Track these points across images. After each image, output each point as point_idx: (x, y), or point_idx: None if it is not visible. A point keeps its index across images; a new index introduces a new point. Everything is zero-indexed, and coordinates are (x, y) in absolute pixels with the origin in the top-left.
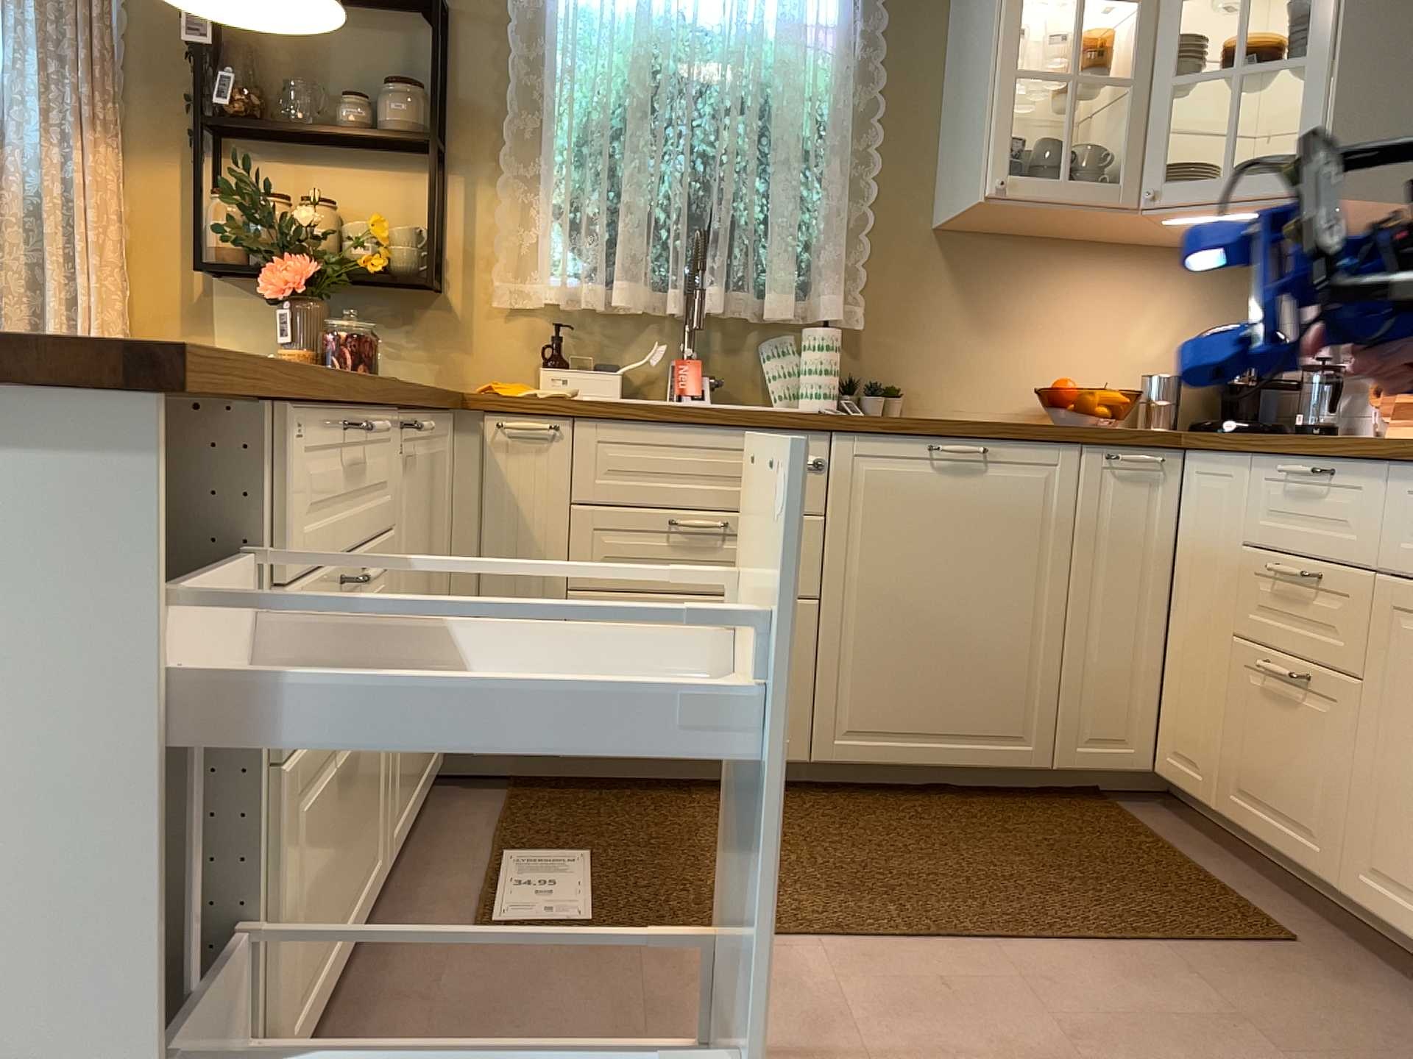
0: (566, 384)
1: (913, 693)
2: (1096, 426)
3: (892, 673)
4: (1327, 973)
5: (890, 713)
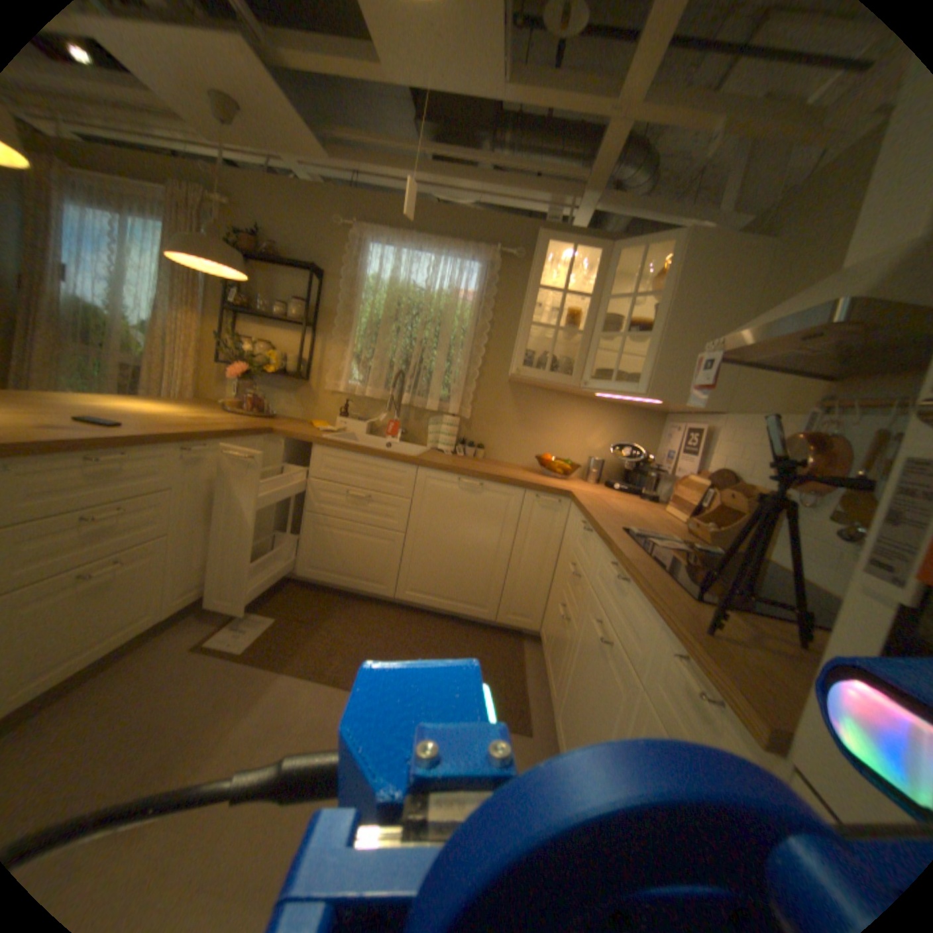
0: (345, 426)
1: (438, 580)
2: (533, 483)
3: (431, 570)
4: (530, 759)
5: (428, 586)
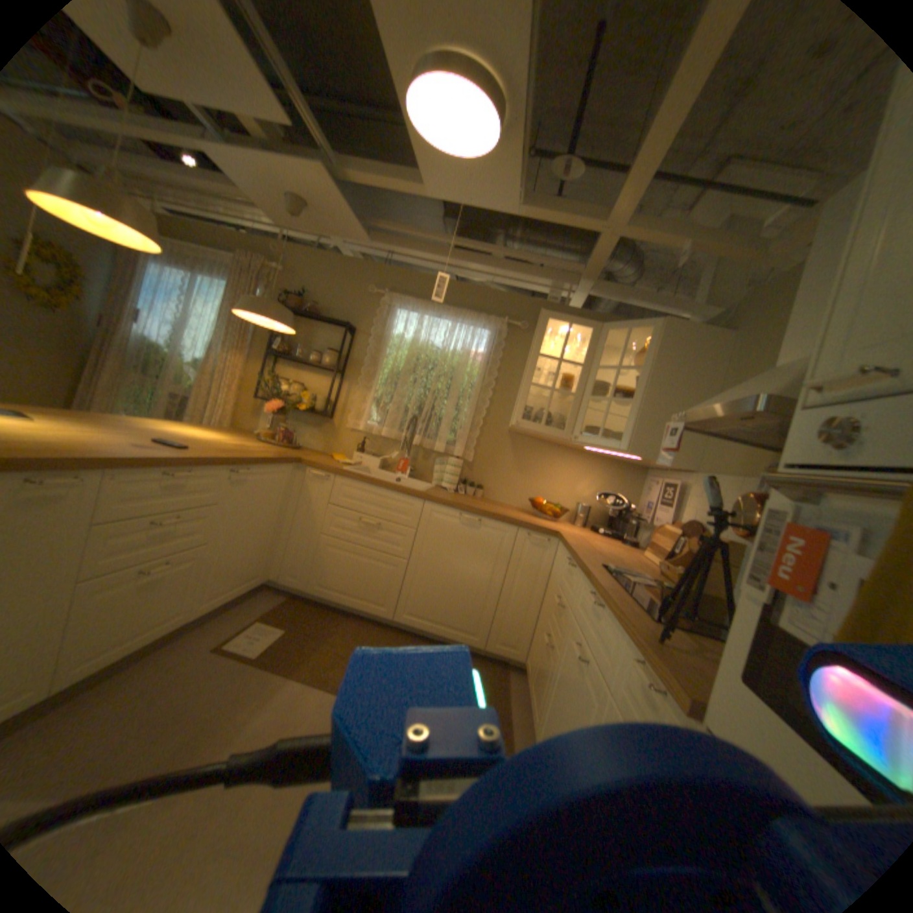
0: (361, 460)
1: (434, 606)
2: (526, 522)
3: (428, 596)
4: None
5: (424, 611)
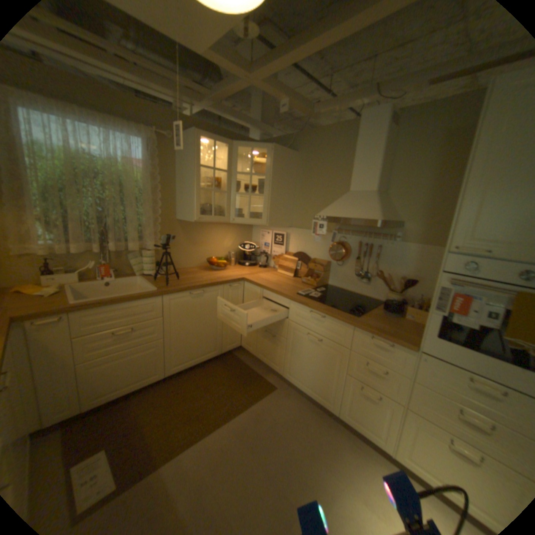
0: (53, 282)
1: (189, 351)
2: (225, 279)
3: (184, 349)
4: (283, 395)
5: (184, 358)
